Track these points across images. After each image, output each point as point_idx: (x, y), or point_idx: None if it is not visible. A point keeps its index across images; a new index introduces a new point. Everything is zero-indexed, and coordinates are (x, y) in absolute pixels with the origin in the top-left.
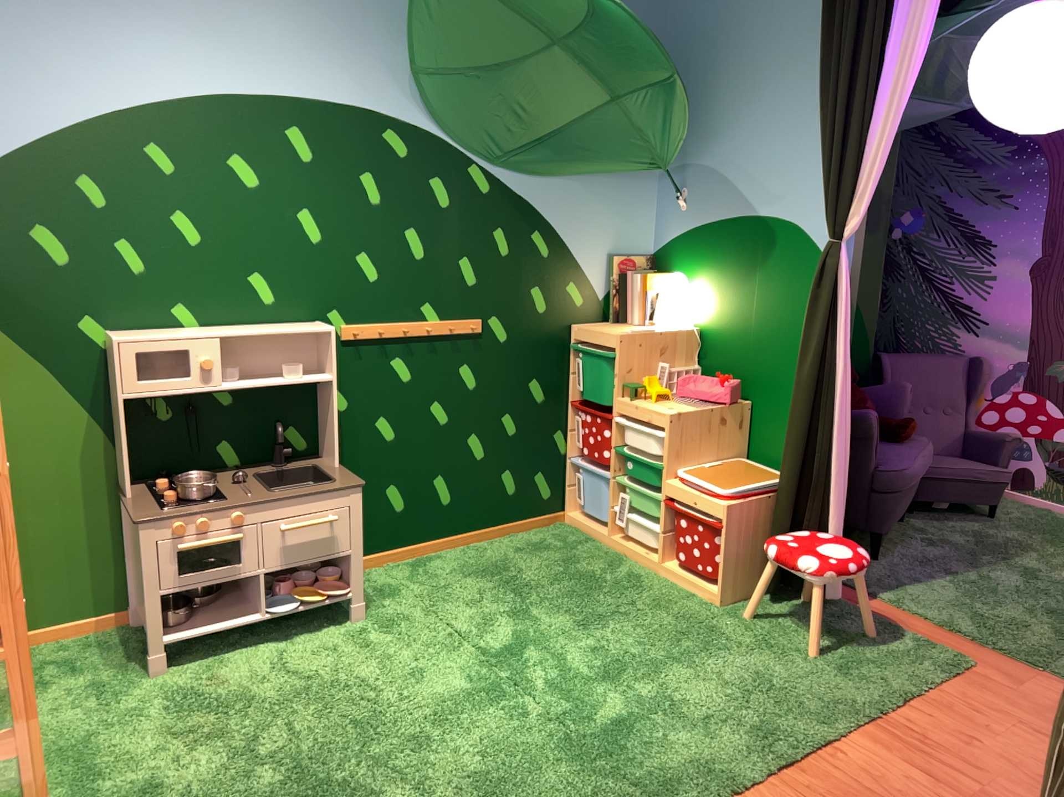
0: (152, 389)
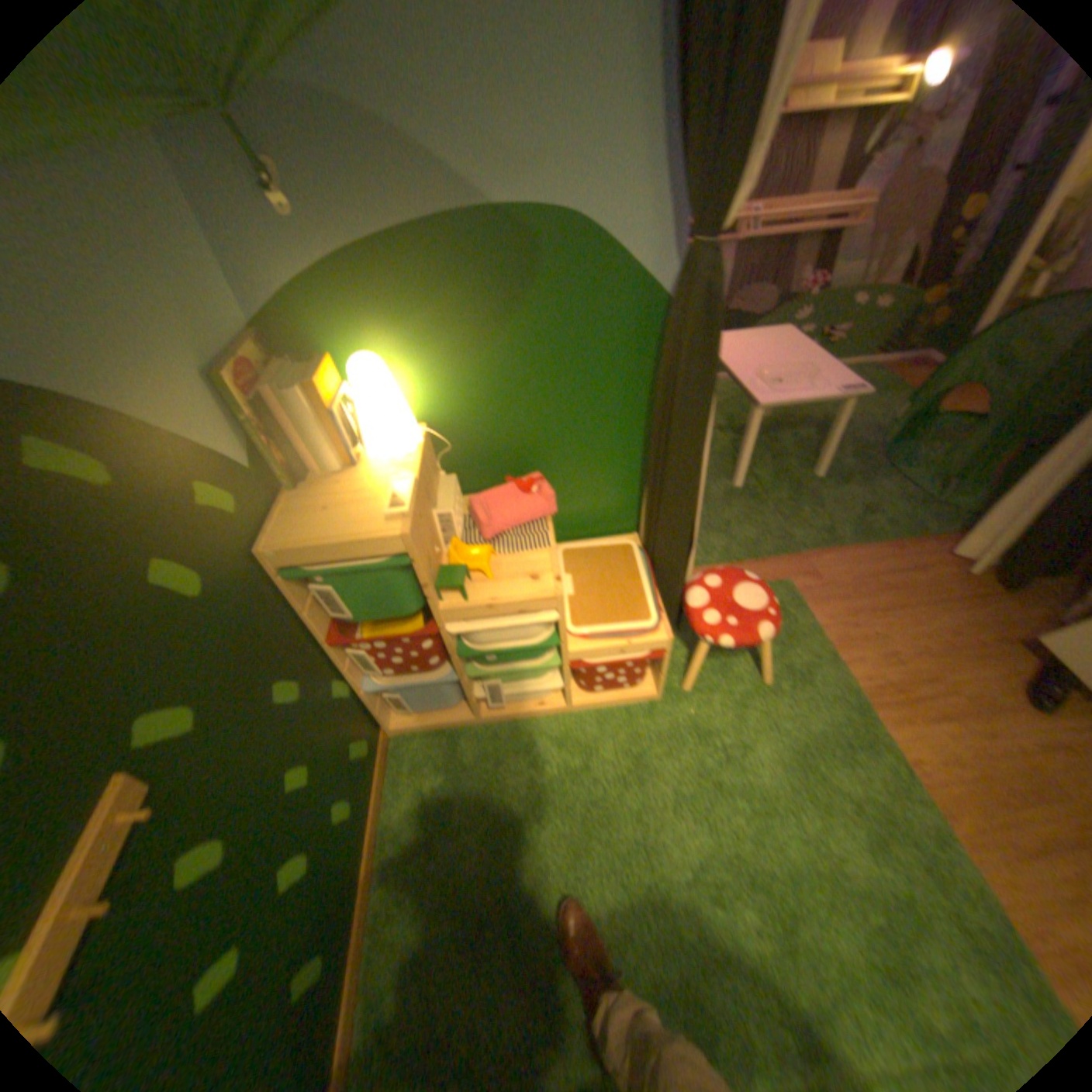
0: None
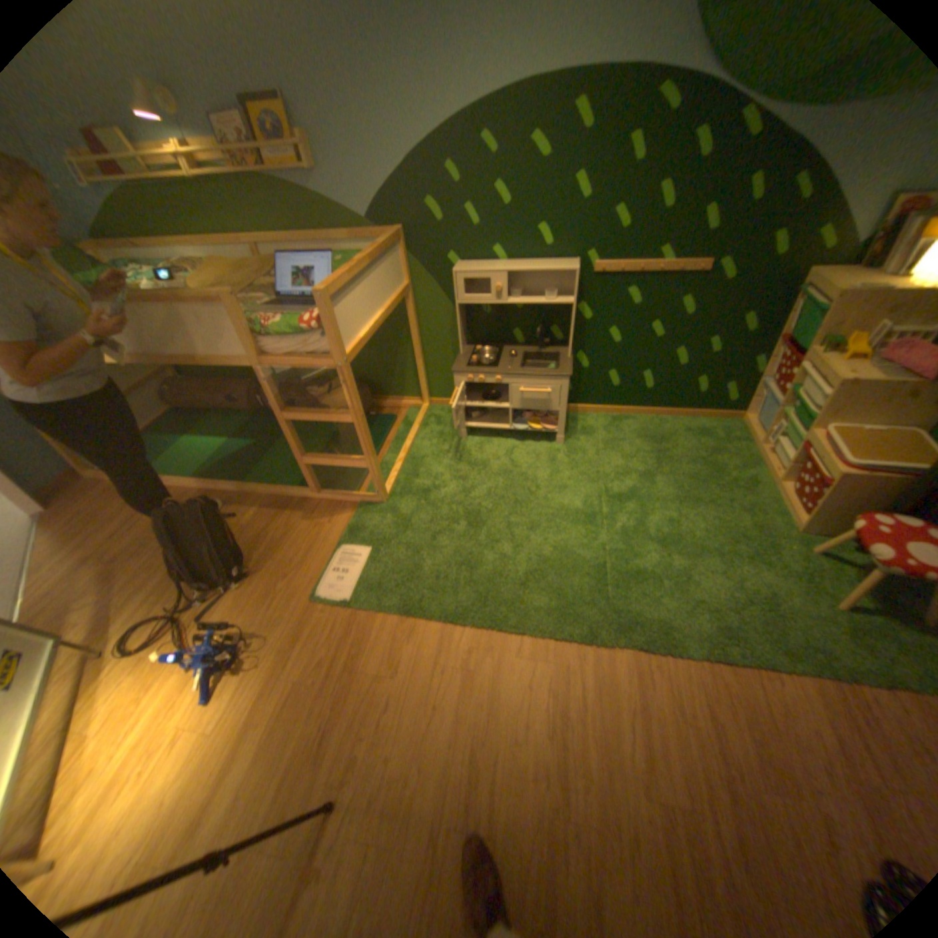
0: (470, 301)
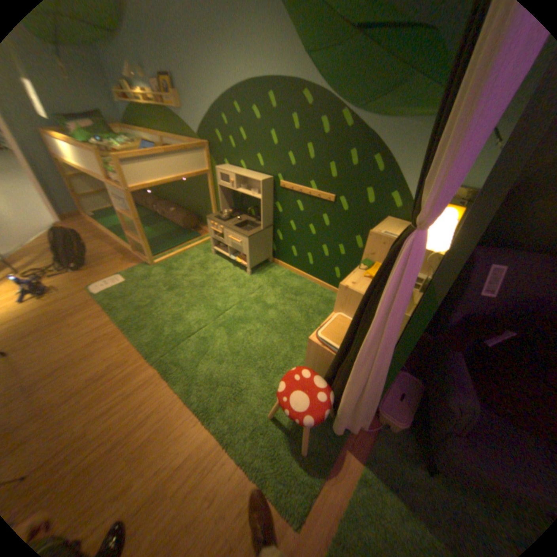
0: (223, 185)
